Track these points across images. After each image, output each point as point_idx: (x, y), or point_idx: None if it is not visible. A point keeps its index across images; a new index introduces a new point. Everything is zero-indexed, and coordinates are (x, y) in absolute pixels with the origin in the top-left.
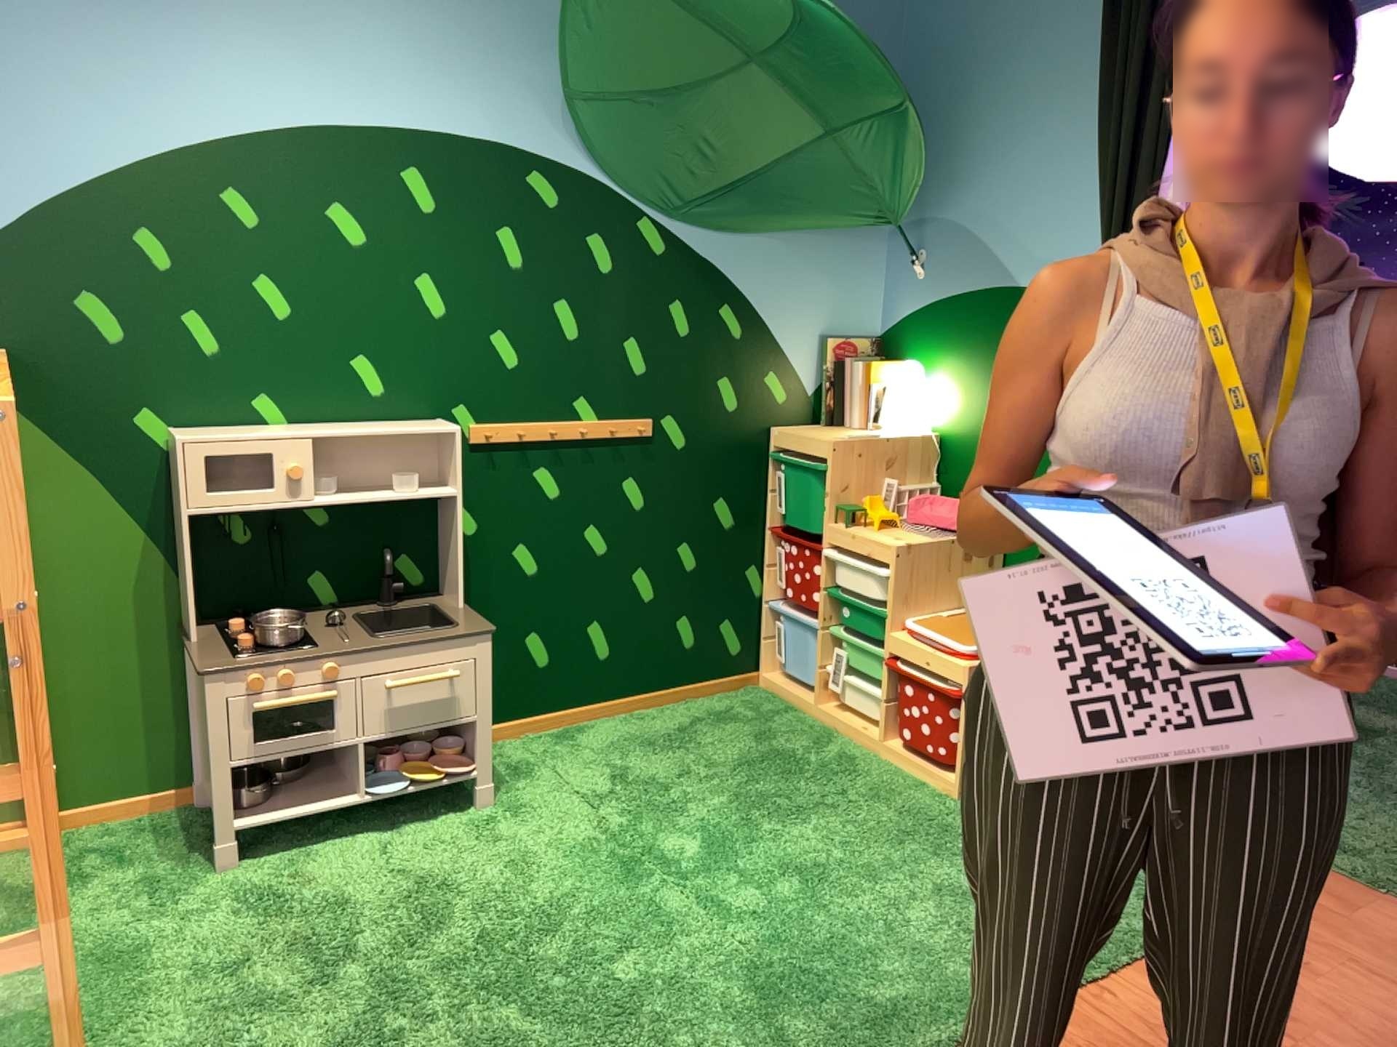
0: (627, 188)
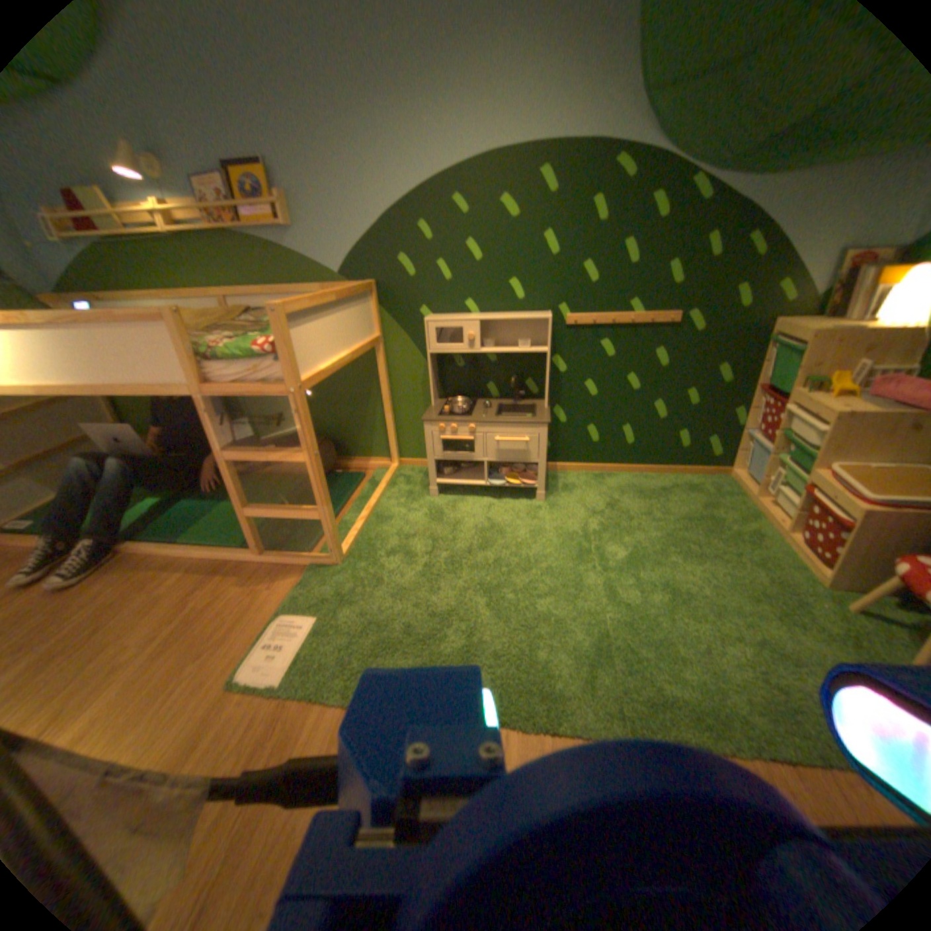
0: (685, 144)
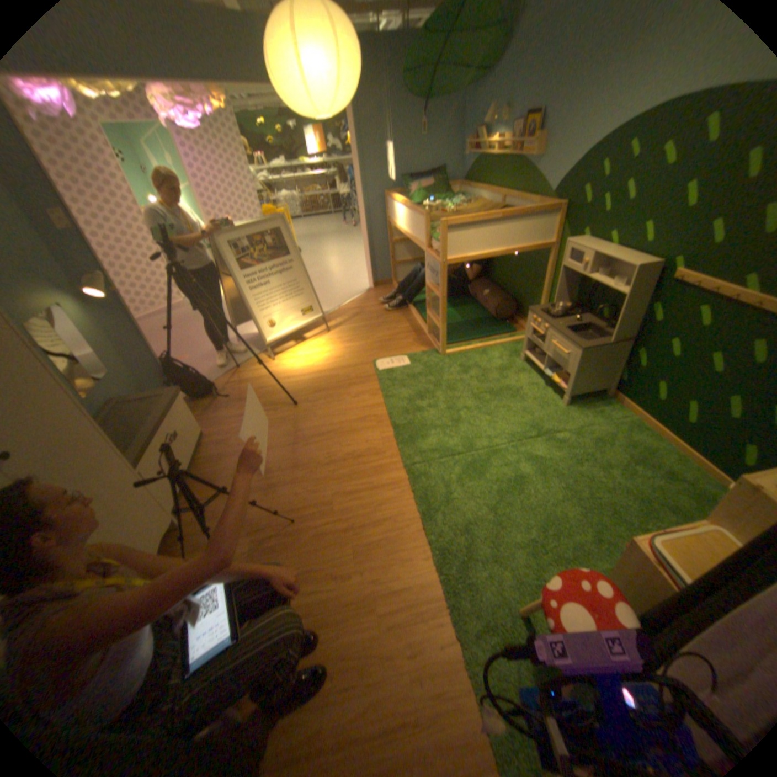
0: None
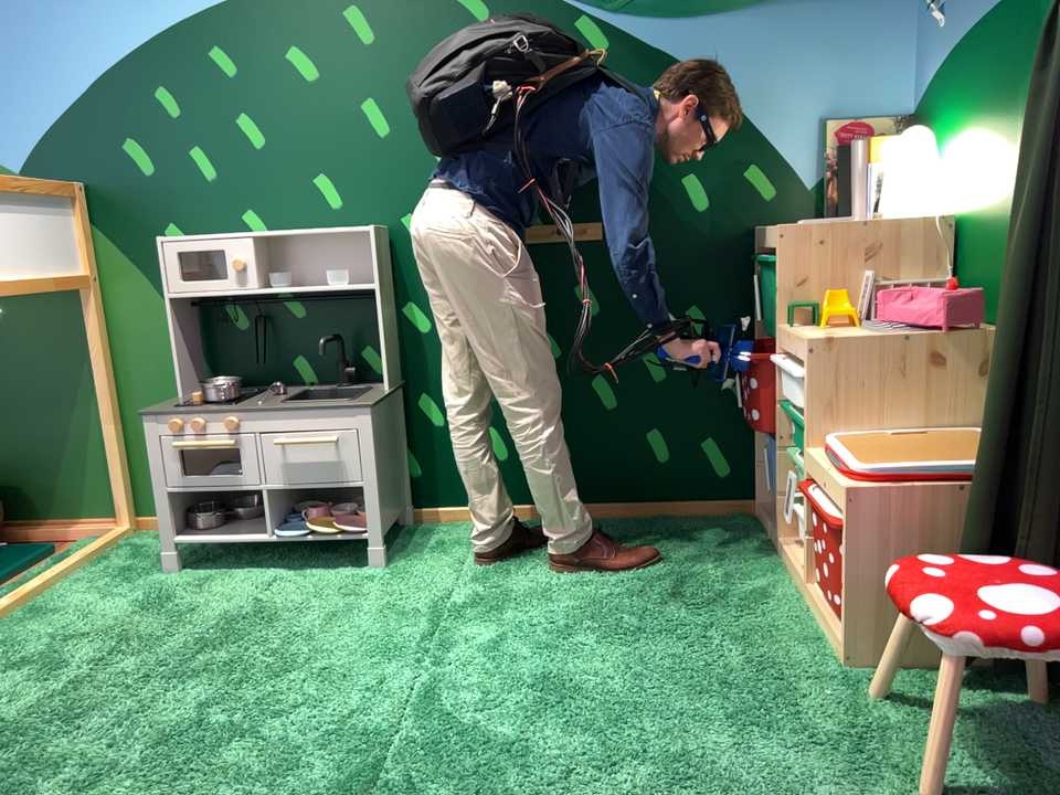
0: None
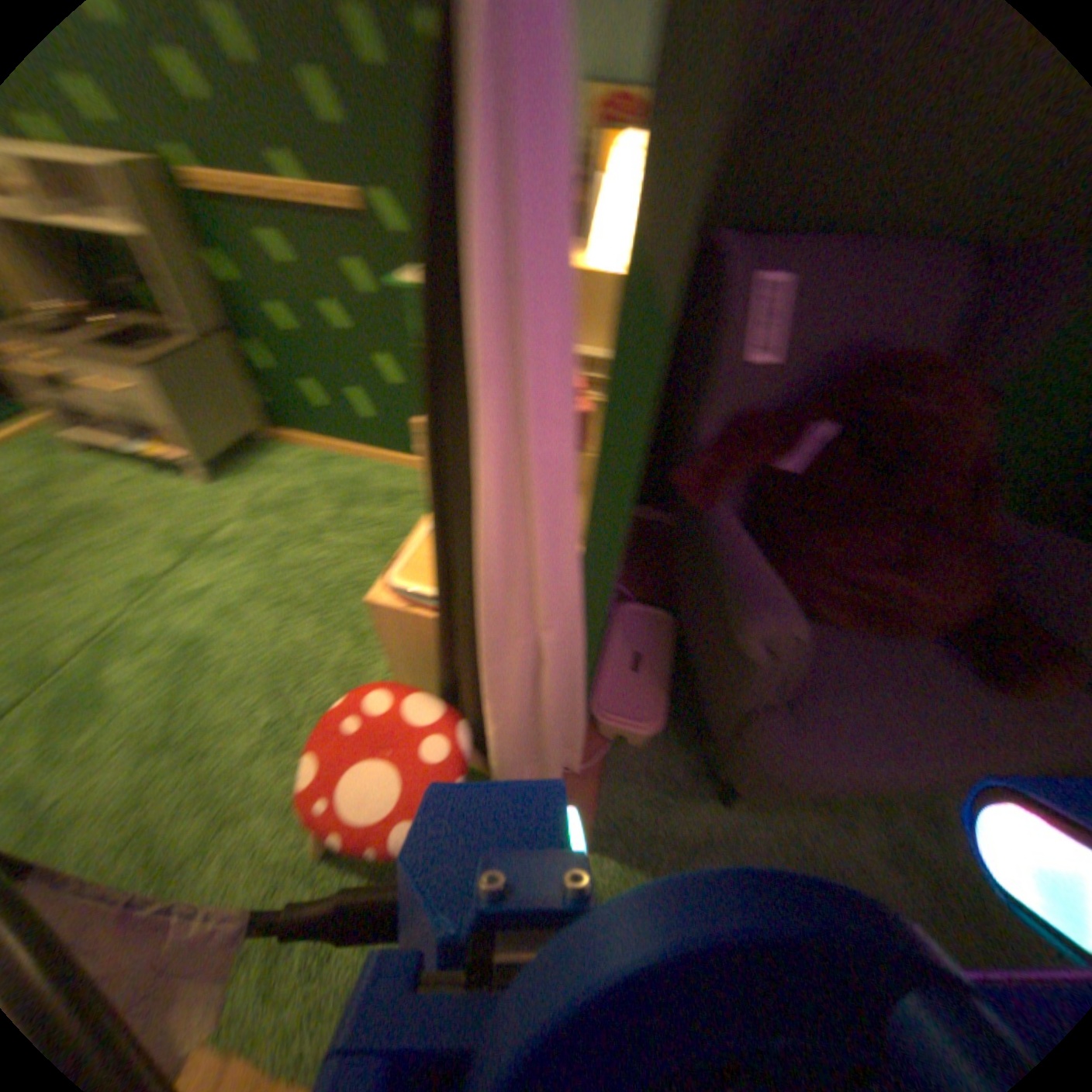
0: None
